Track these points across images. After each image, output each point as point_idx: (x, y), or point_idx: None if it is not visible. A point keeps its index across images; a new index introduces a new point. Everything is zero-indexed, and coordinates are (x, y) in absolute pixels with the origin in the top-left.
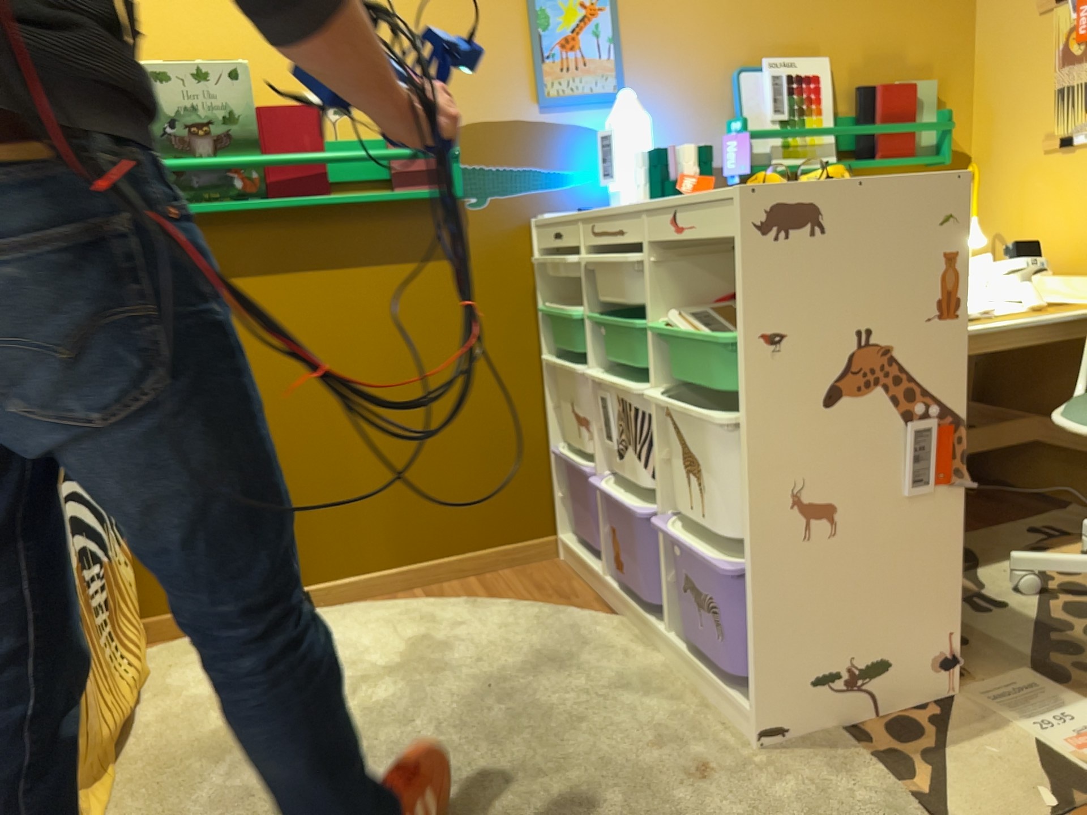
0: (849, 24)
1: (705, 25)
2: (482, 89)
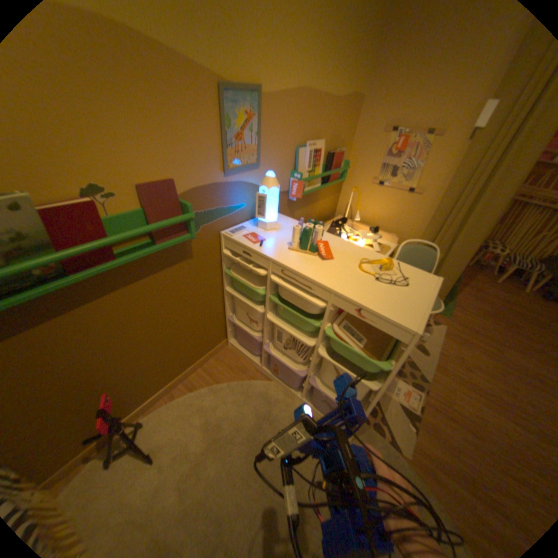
0: (331, 123)
1: (291, 123)
2: (197, 167)
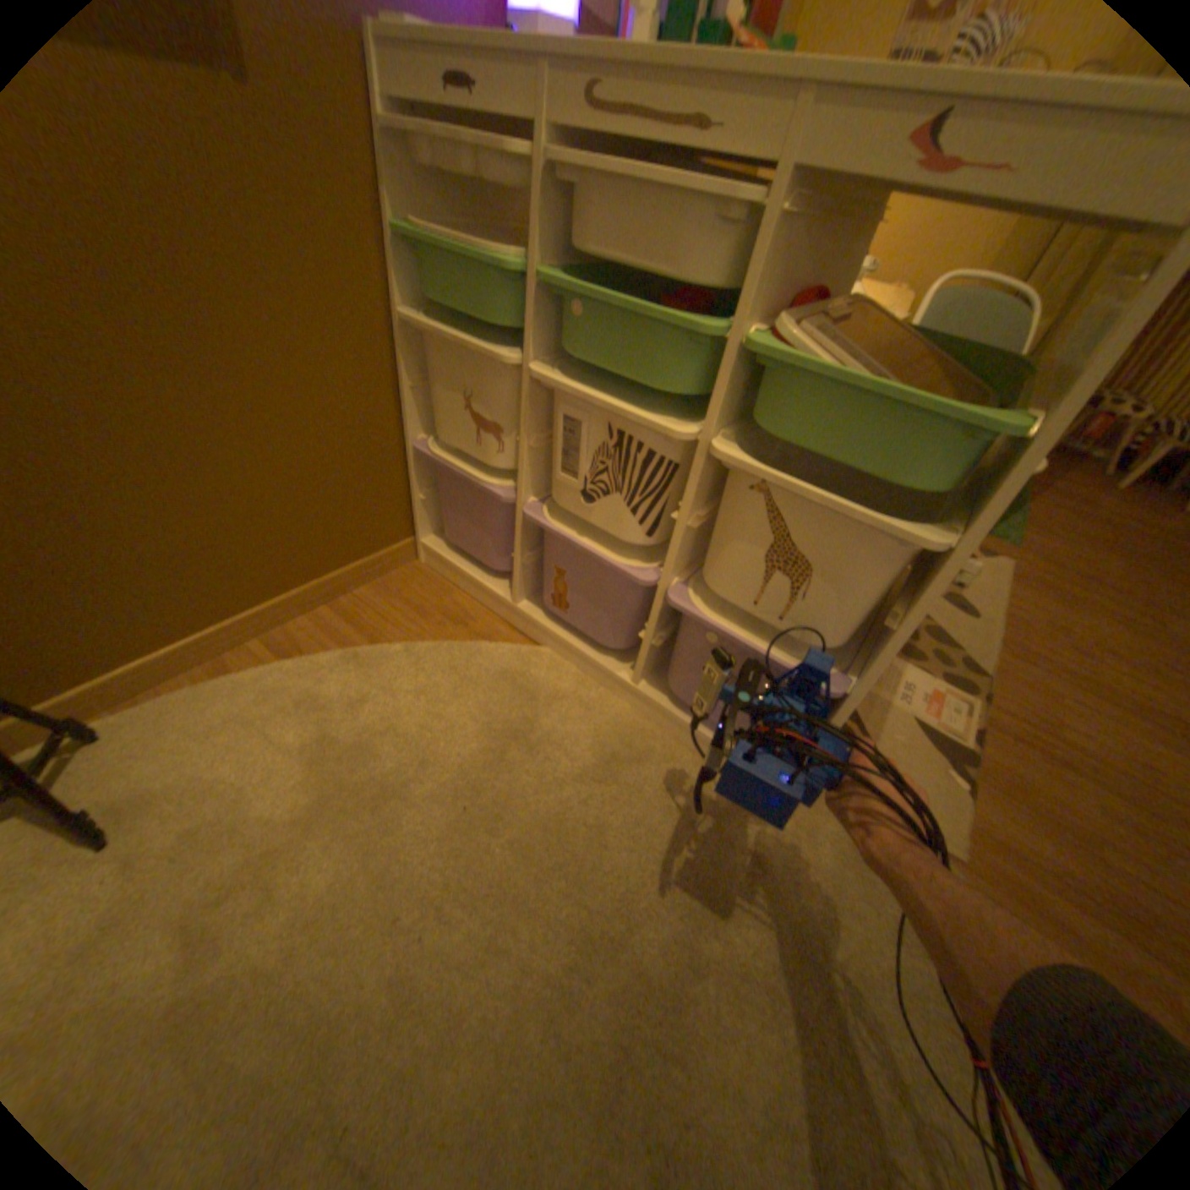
0: None
1: None
2: None
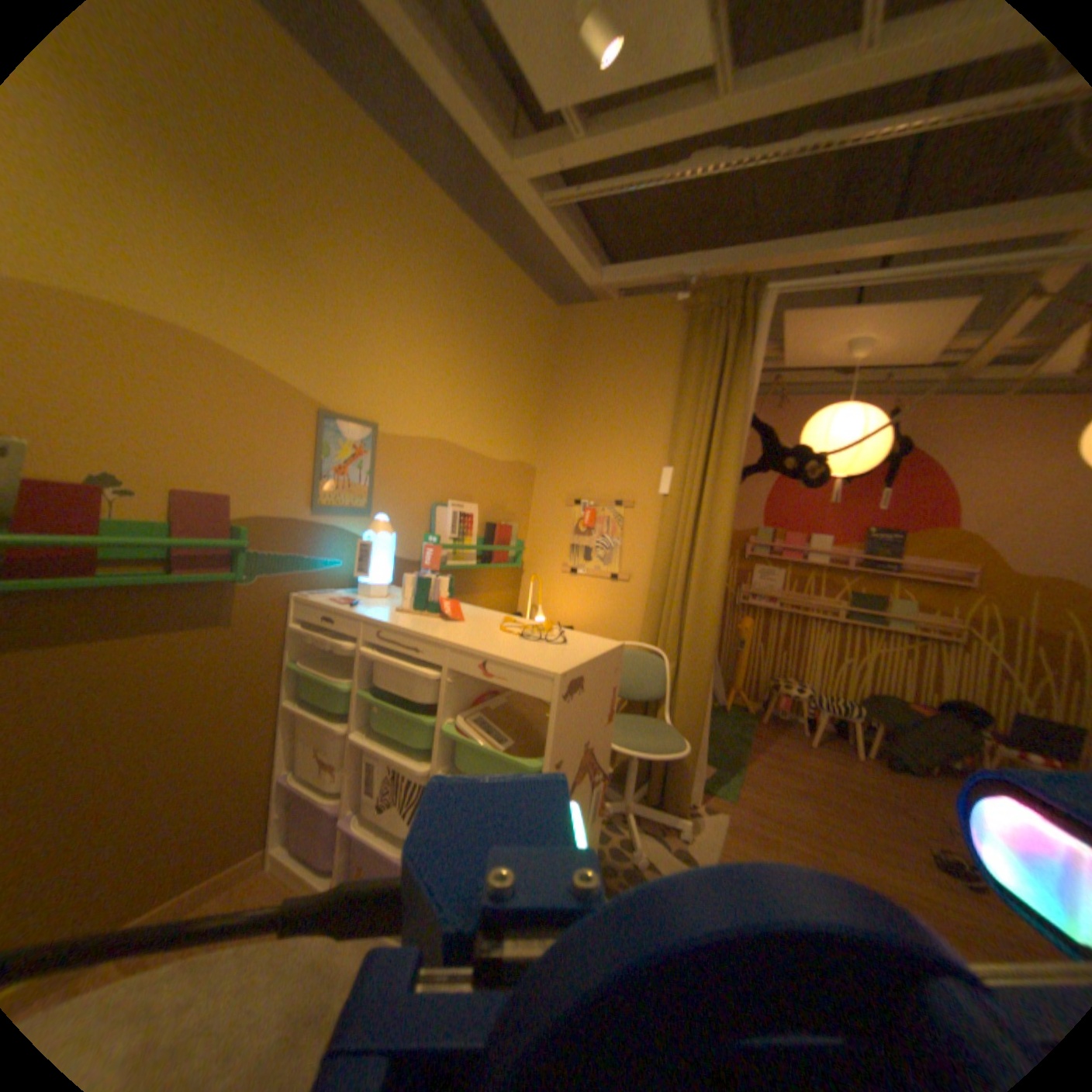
0: (488, 488)
1: (424, 474)
2: (271, 492)
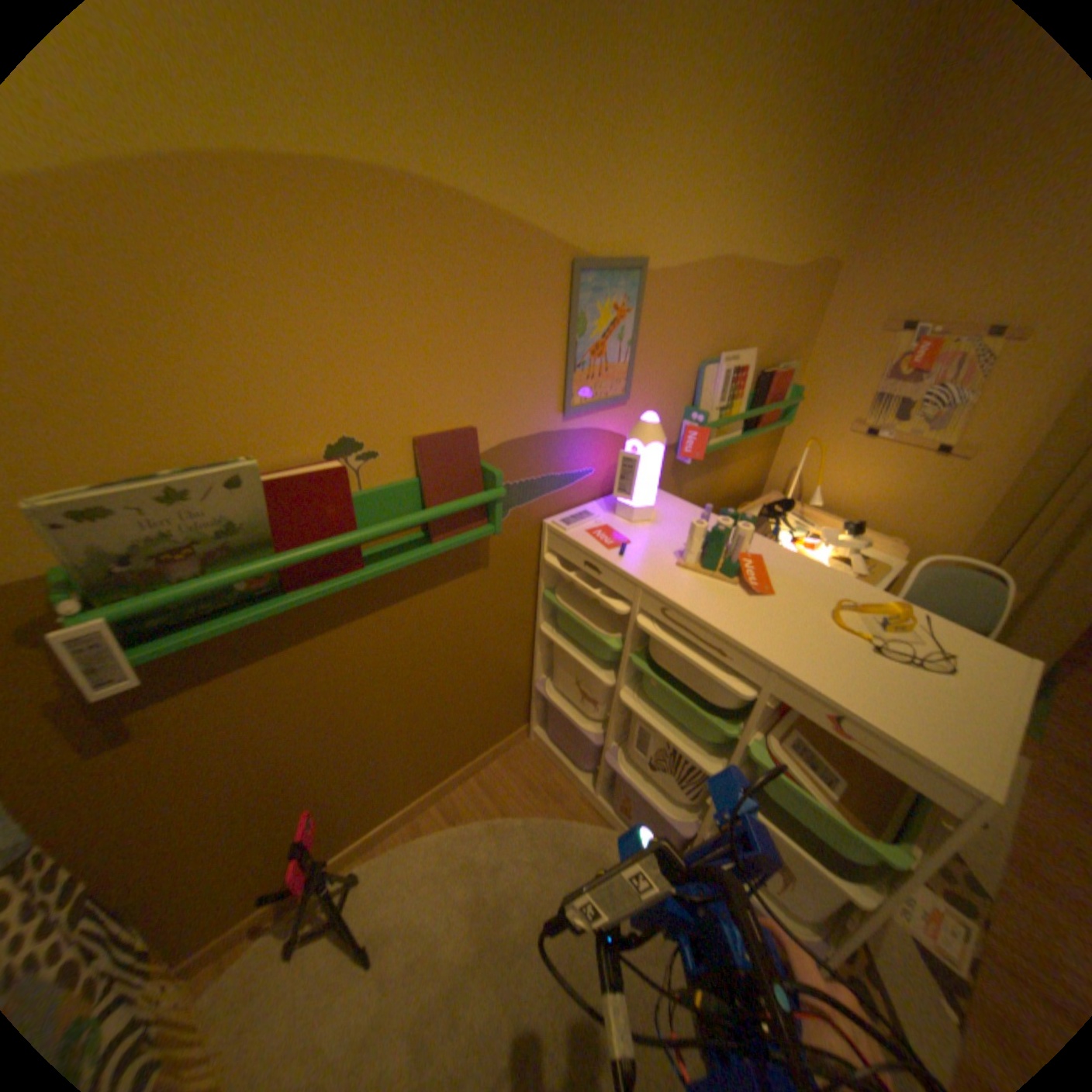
0: (771, 316)
1: (695, 321)
2: (517, 406)
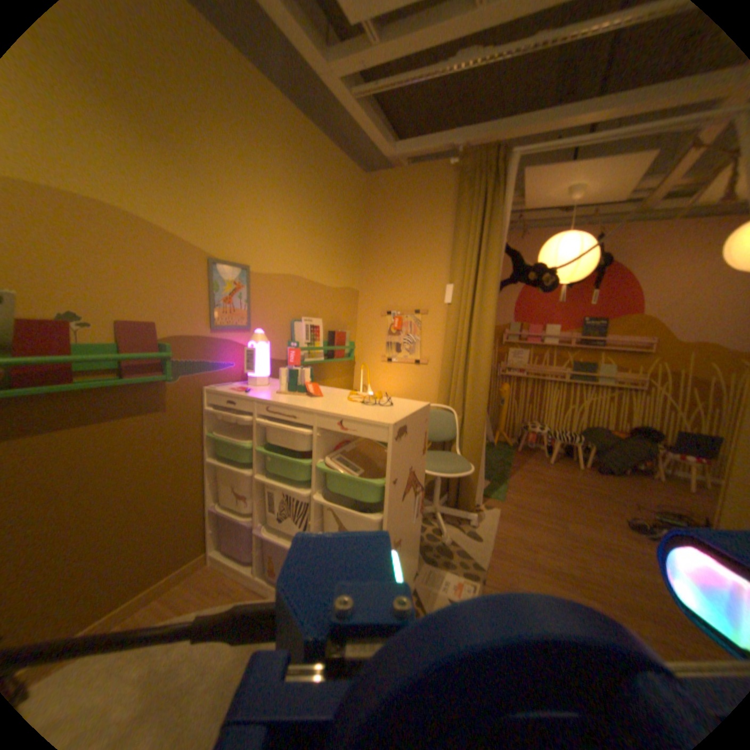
0: (327, 307)
1: (283, 300)
2: (182, 319)
